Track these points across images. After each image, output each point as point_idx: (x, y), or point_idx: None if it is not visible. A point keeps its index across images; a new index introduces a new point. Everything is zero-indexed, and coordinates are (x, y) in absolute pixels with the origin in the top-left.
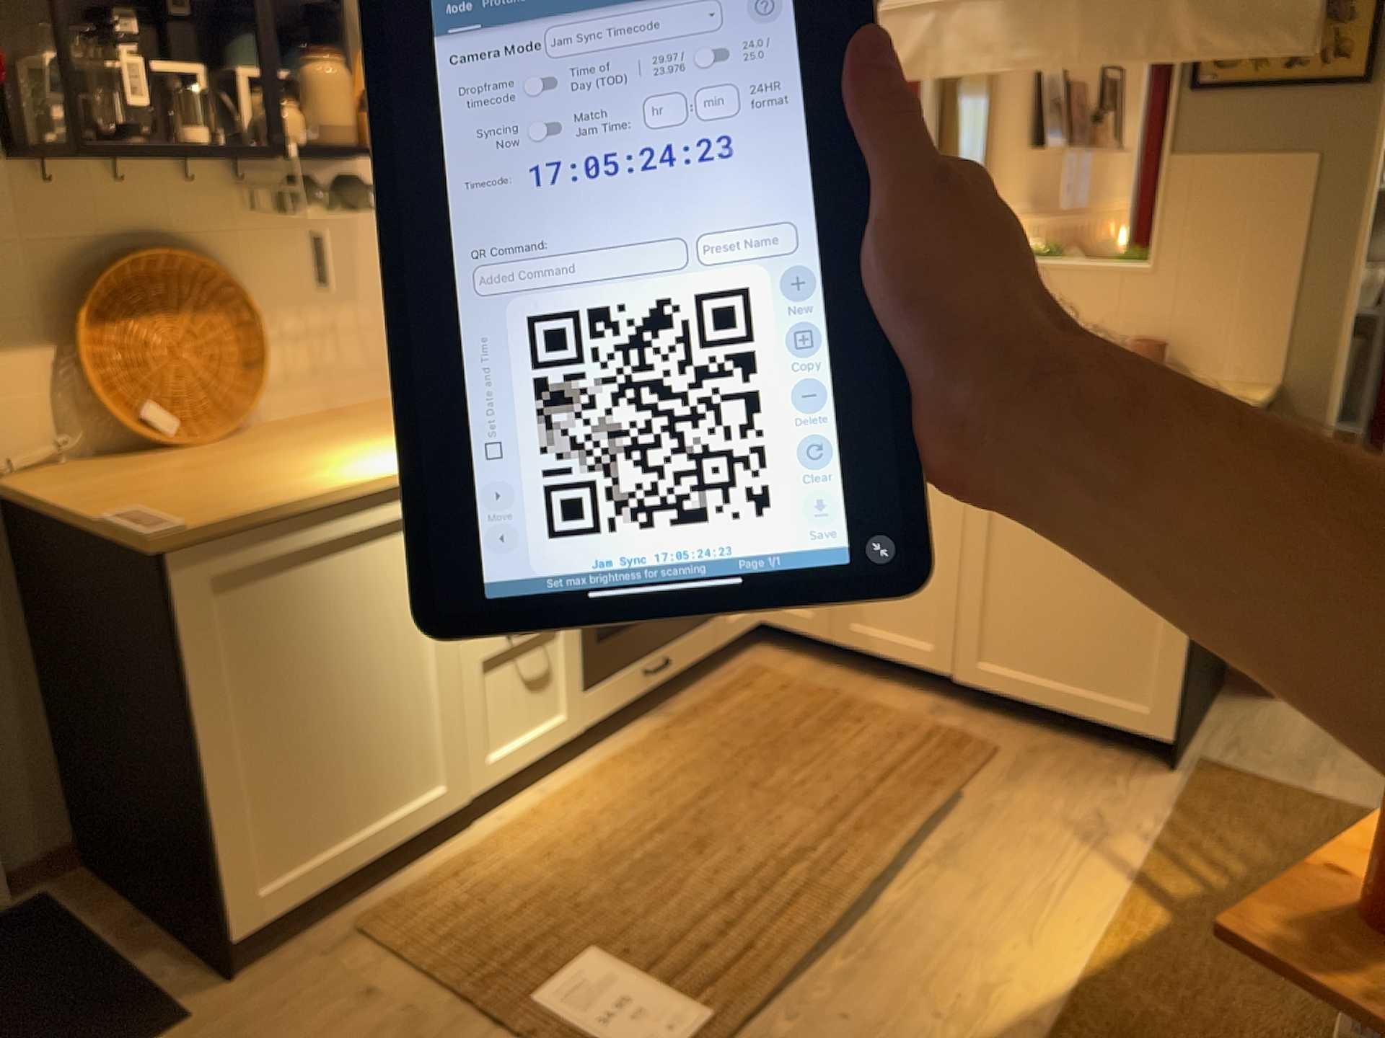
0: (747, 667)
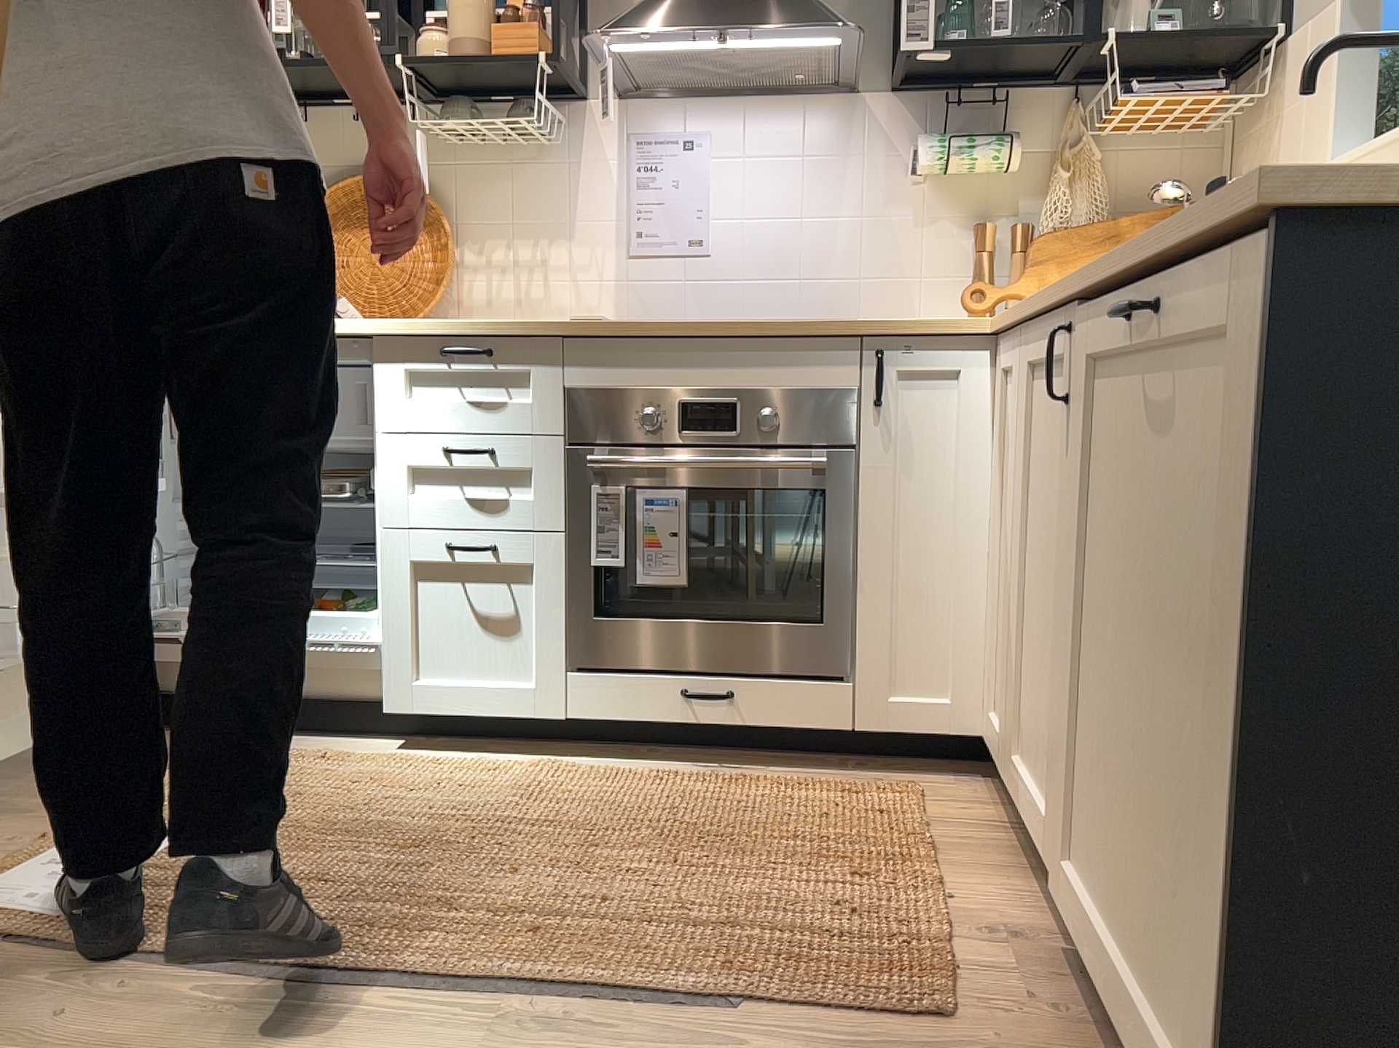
0: (909, 785)
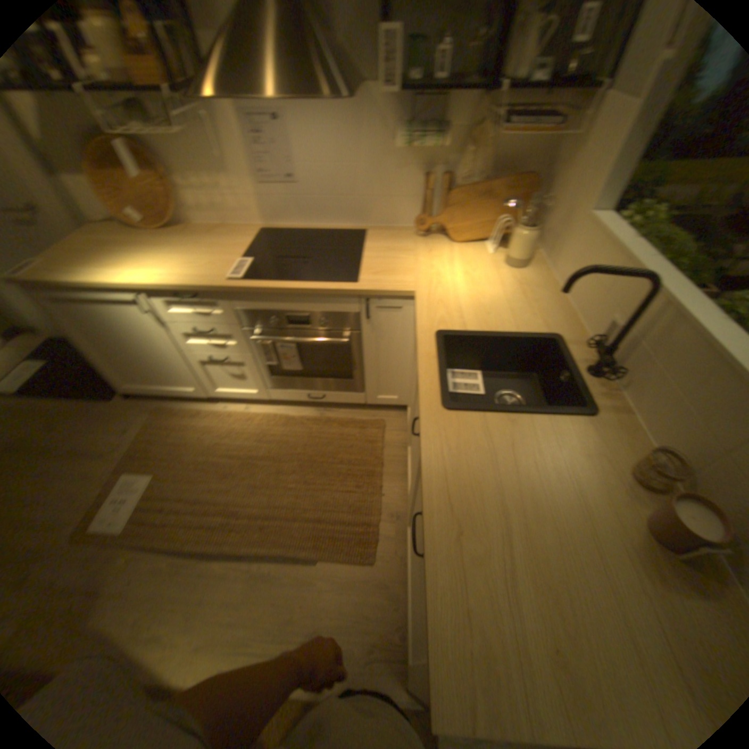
0: (380, 418)
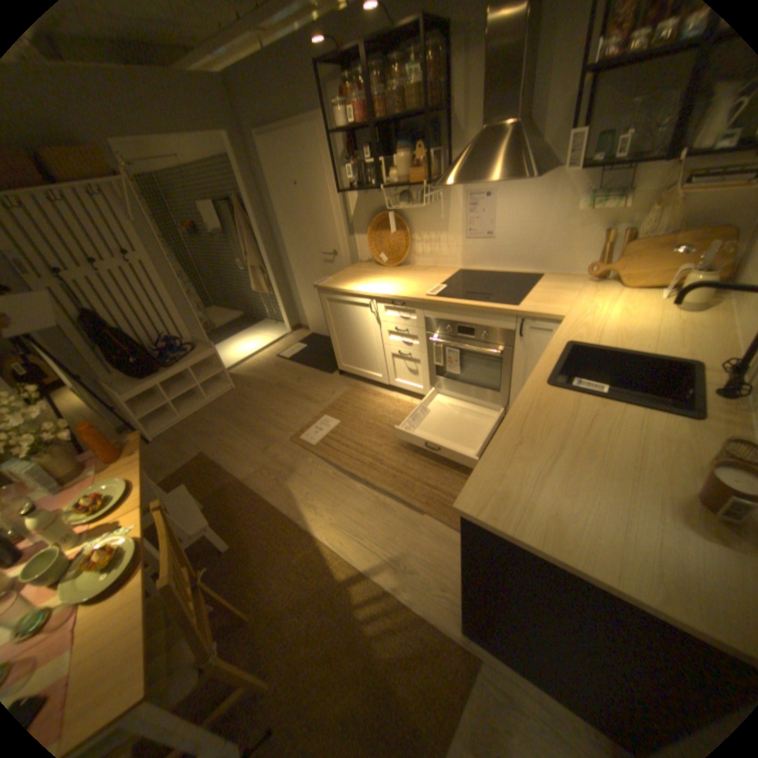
0: None
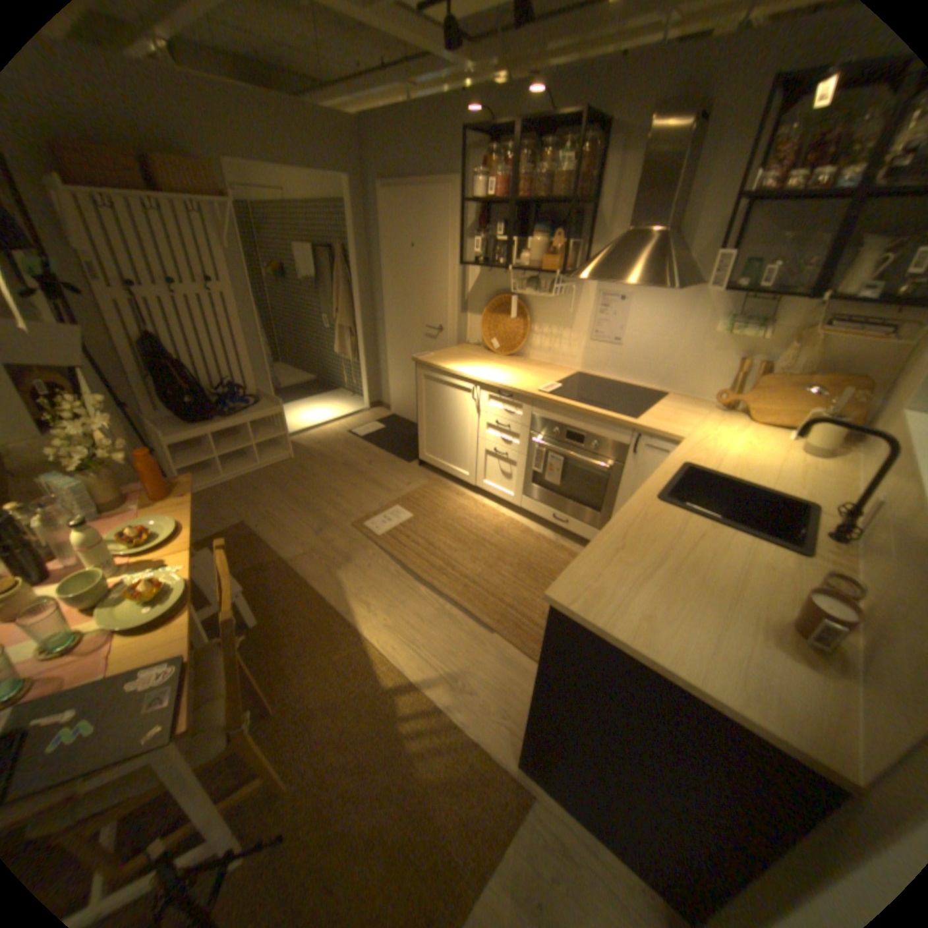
0: None
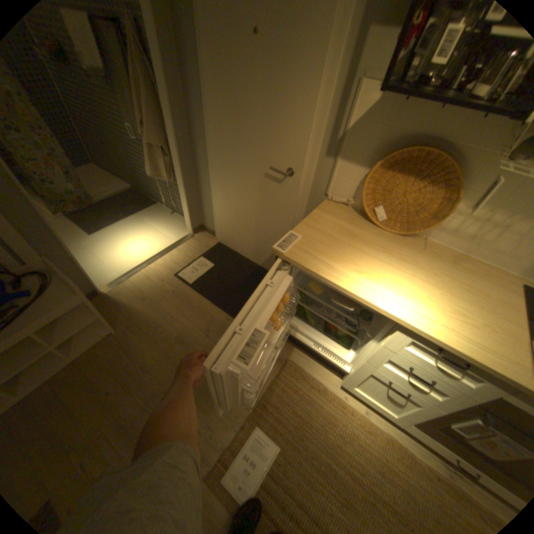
0: None
